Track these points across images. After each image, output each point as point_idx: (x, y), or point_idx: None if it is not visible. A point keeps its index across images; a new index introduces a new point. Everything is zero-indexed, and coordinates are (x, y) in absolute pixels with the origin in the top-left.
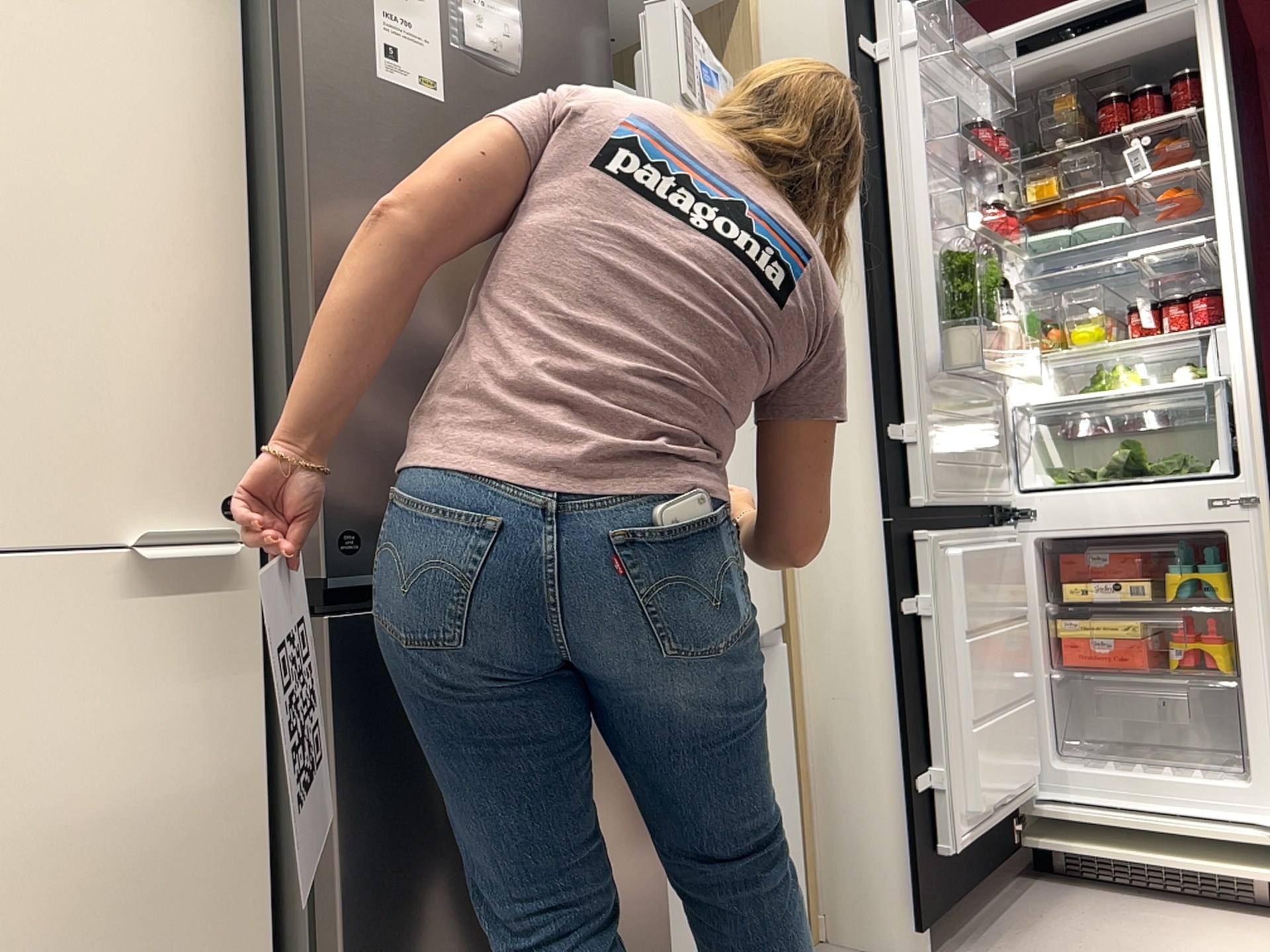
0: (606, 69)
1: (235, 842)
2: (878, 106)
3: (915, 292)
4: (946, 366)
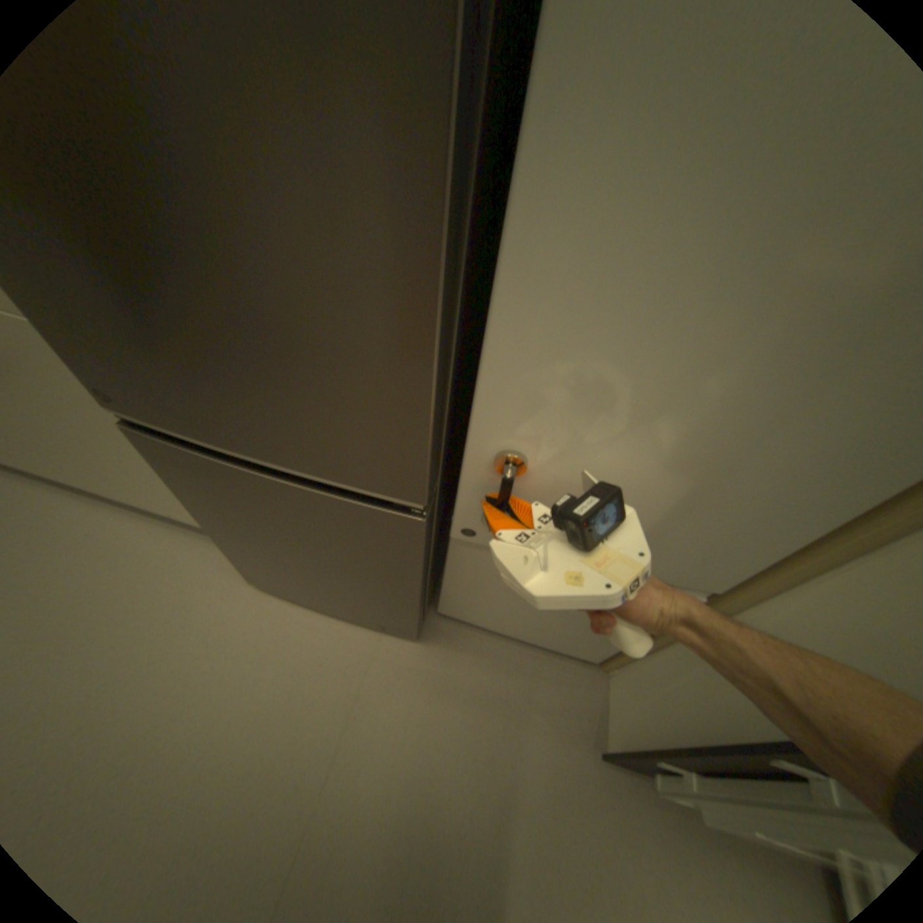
0: None
1: None
2: None
3: None
4: None
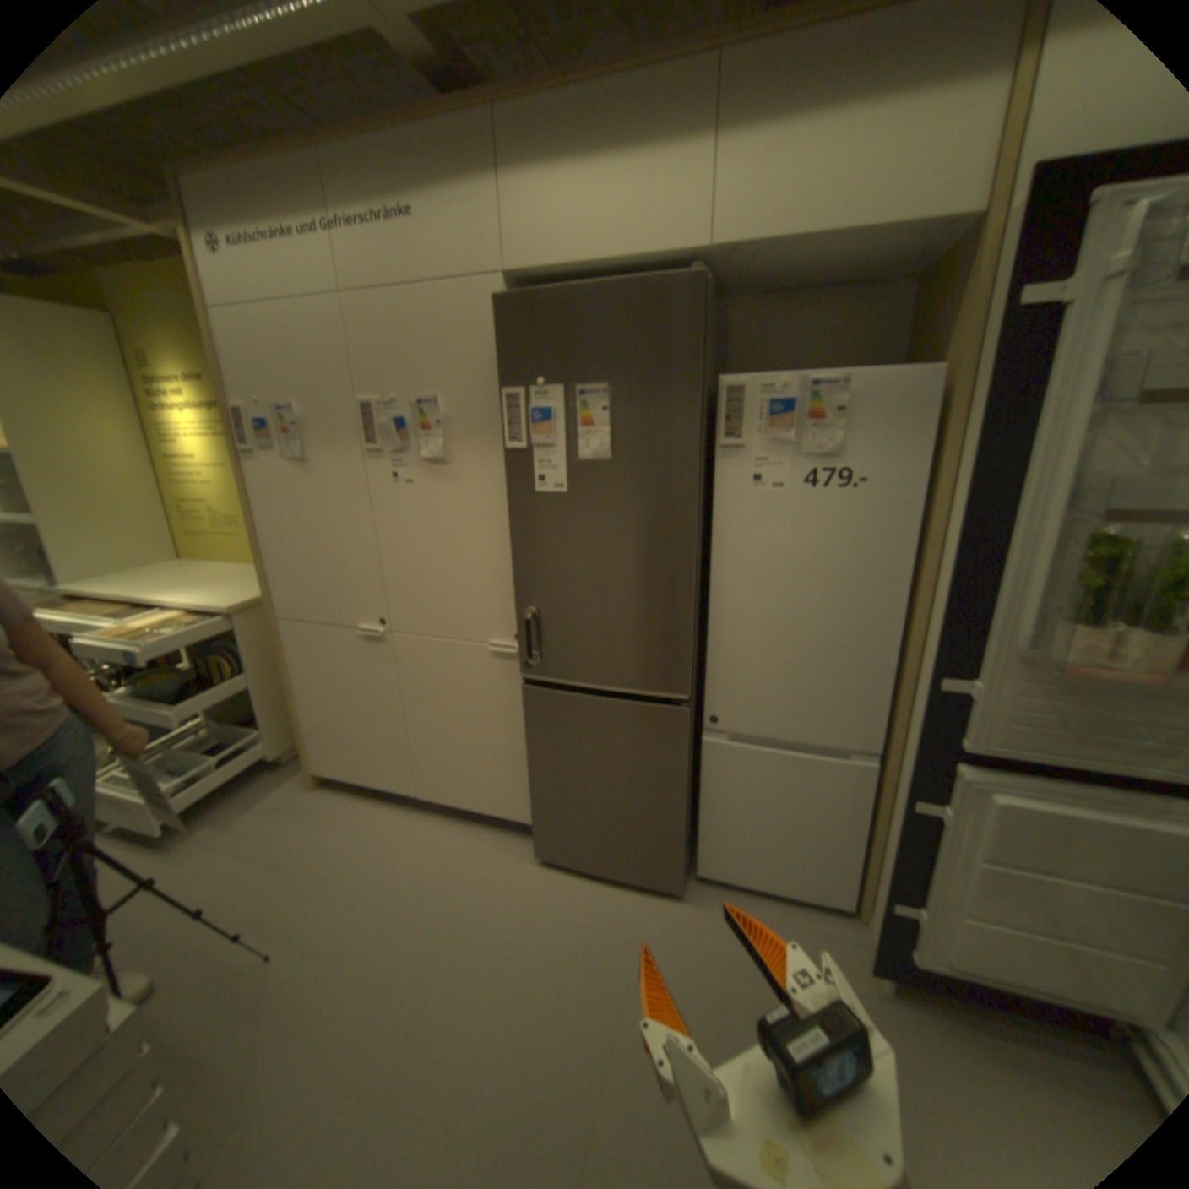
0: (693, 425)
1: (525, 728)
2: (1046, 363)
3: (1022, 571)
4: (1049, 648)
